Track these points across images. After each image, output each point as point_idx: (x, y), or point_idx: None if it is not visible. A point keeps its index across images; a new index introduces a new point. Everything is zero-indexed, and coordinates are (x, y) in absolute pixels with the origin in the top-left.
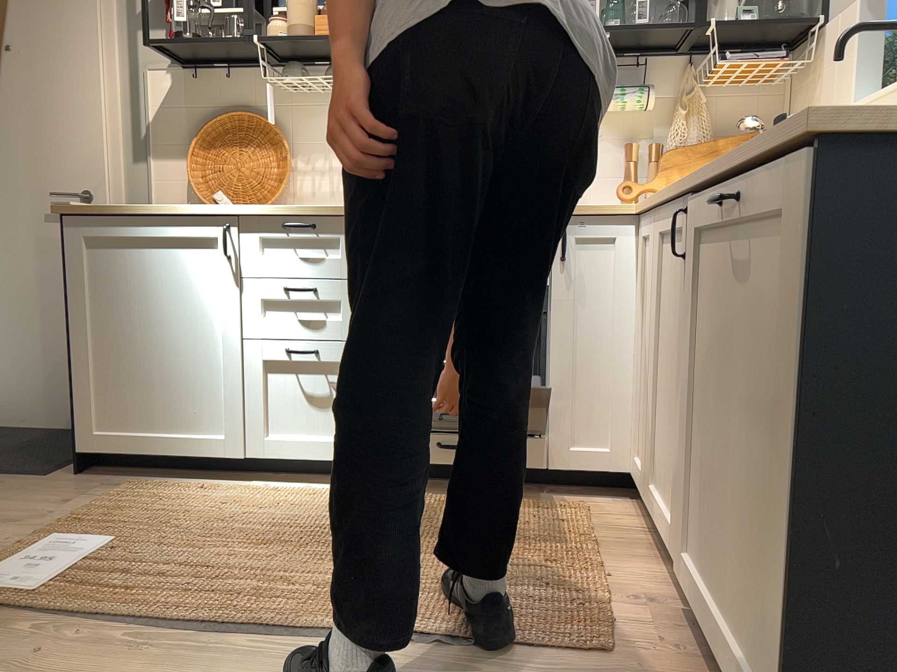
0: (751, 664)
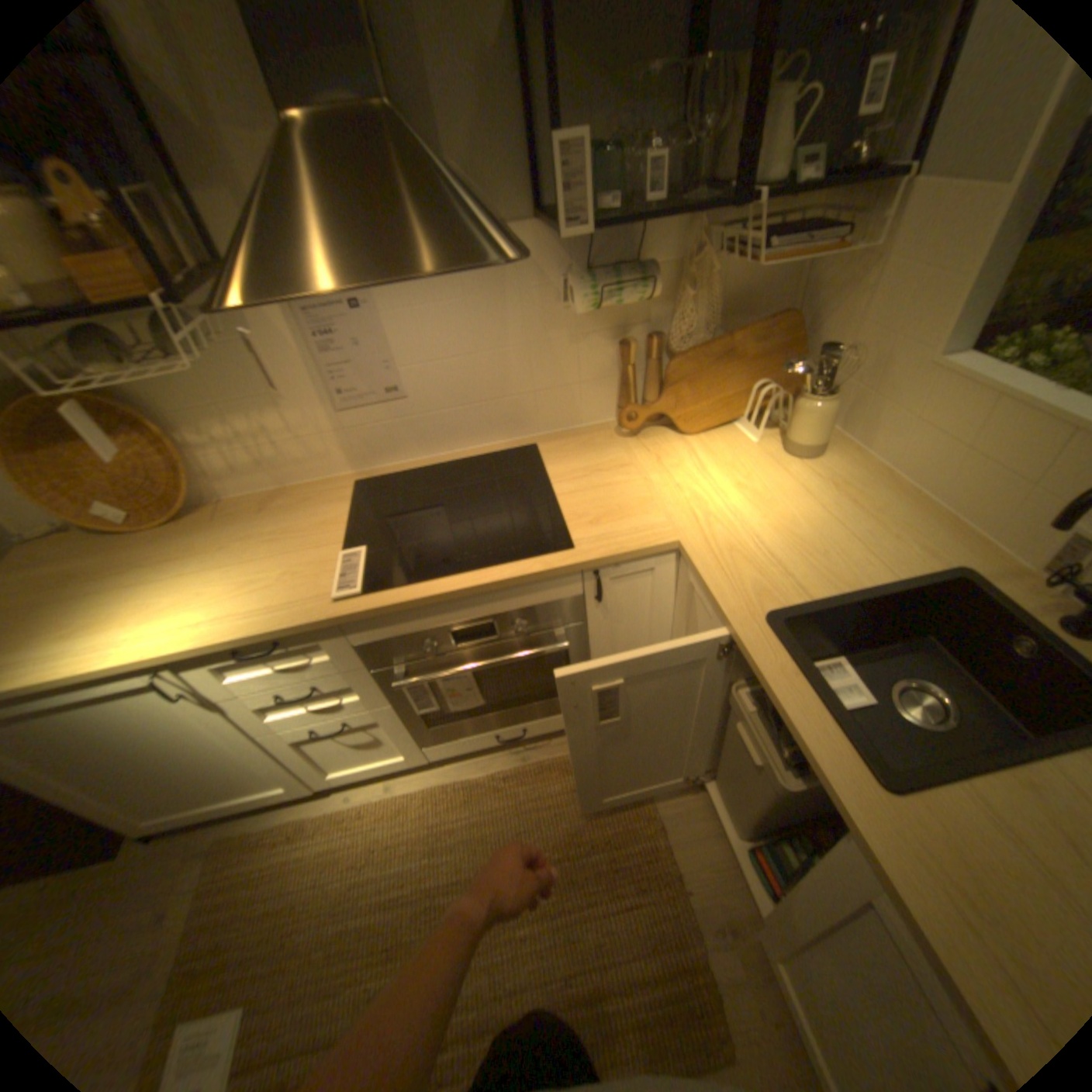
0: None
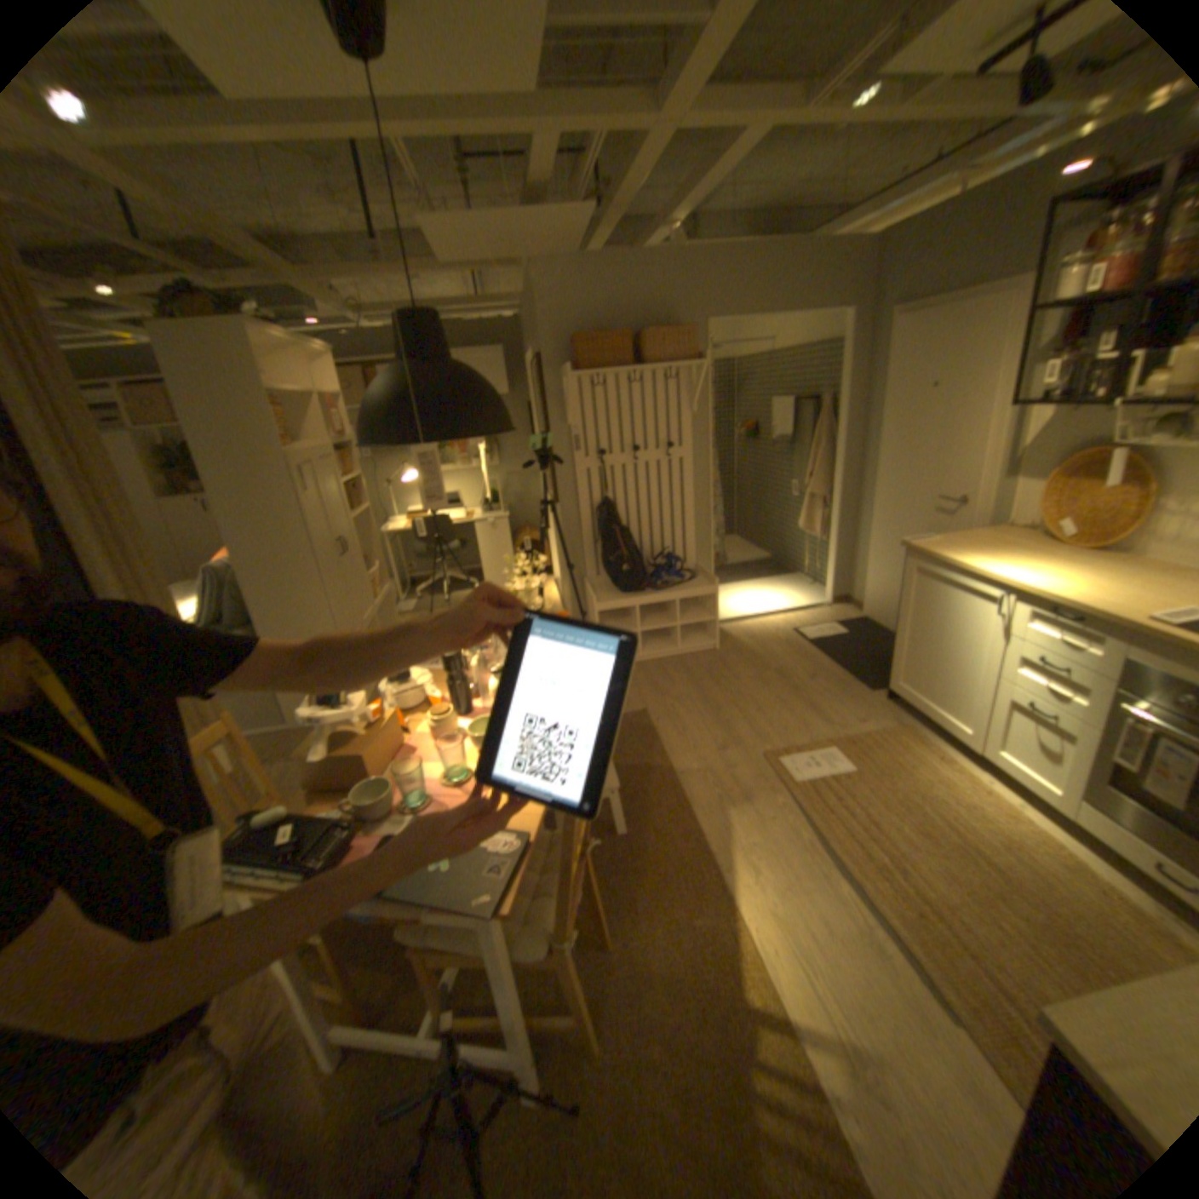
0: None
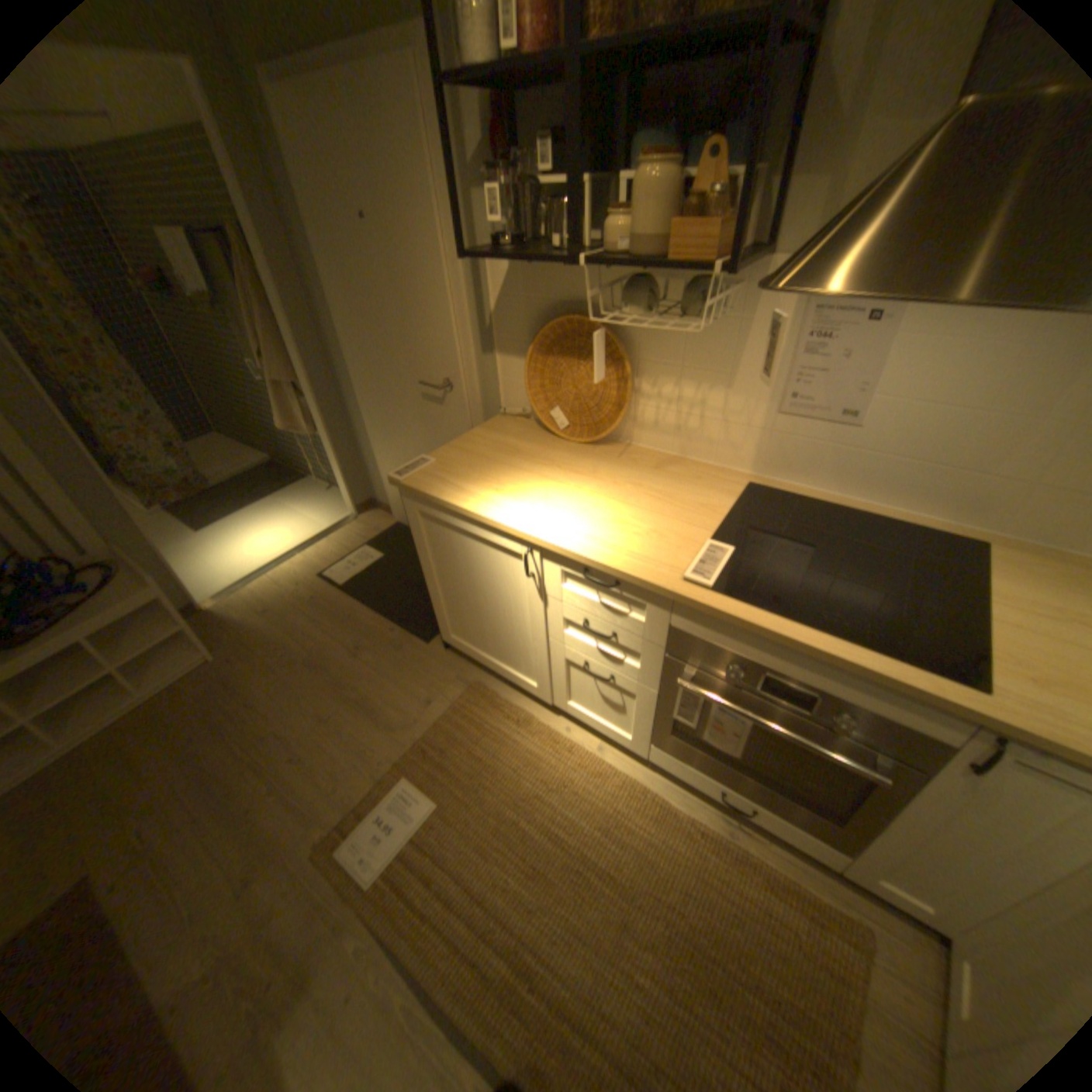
0: None
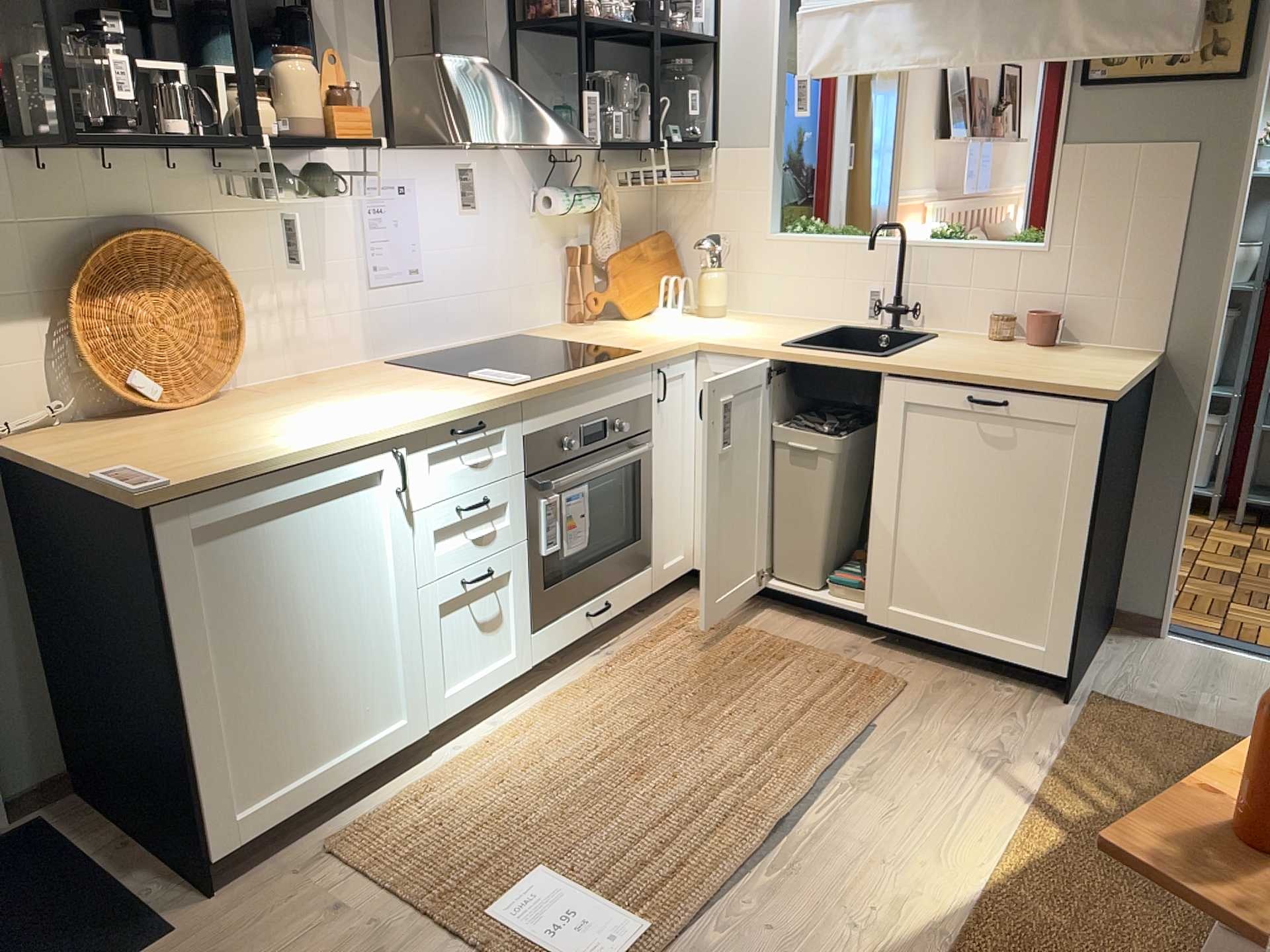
0: (1007, 640)
